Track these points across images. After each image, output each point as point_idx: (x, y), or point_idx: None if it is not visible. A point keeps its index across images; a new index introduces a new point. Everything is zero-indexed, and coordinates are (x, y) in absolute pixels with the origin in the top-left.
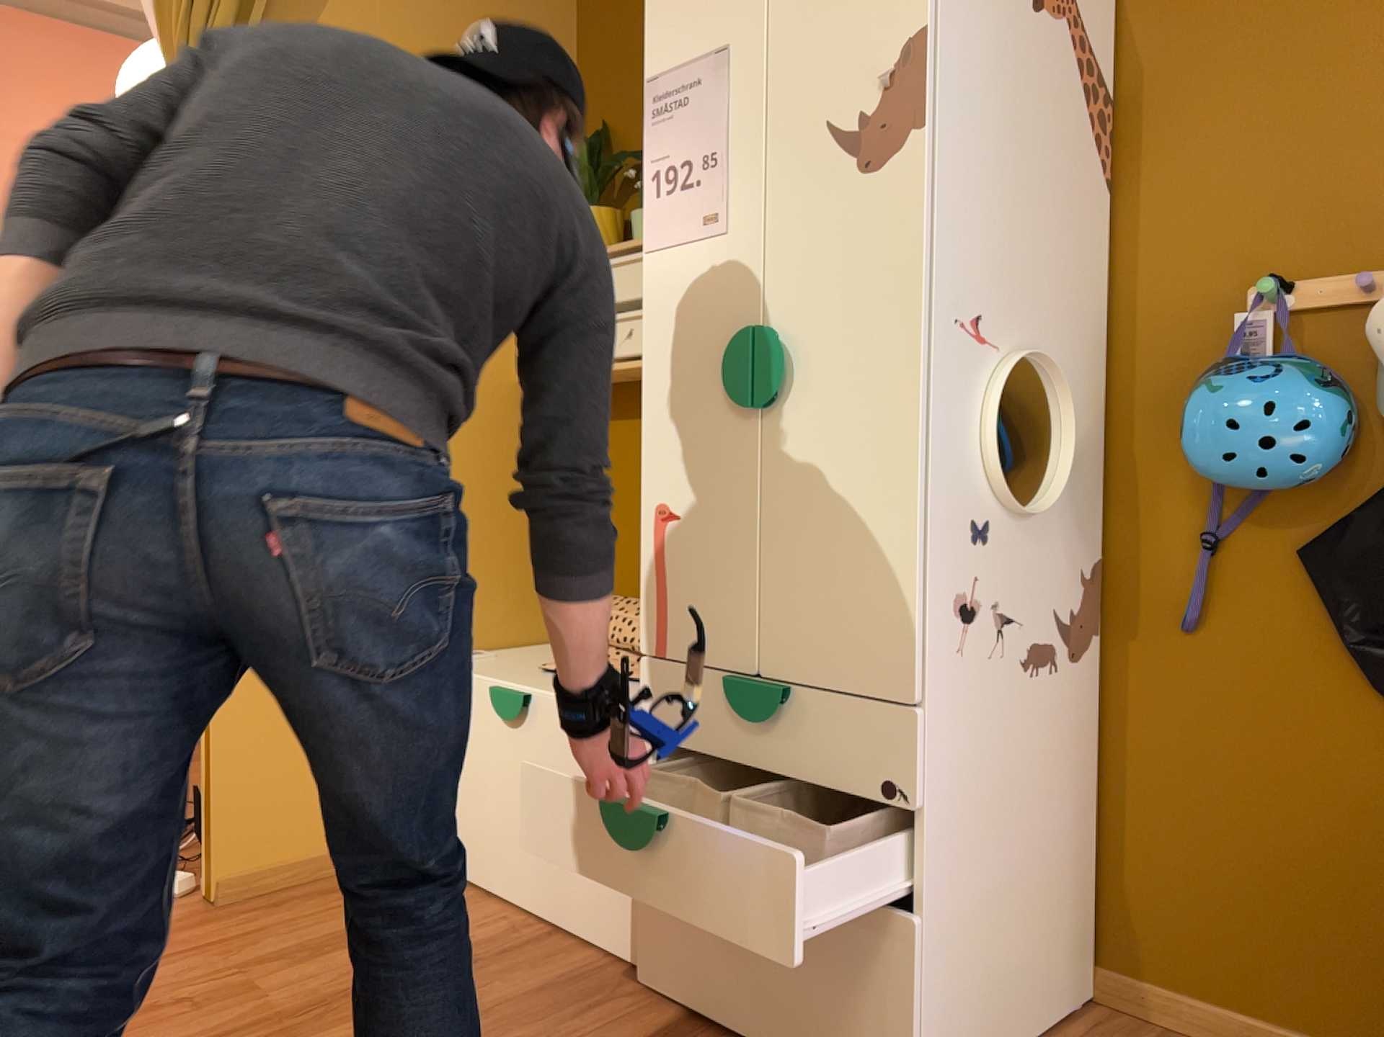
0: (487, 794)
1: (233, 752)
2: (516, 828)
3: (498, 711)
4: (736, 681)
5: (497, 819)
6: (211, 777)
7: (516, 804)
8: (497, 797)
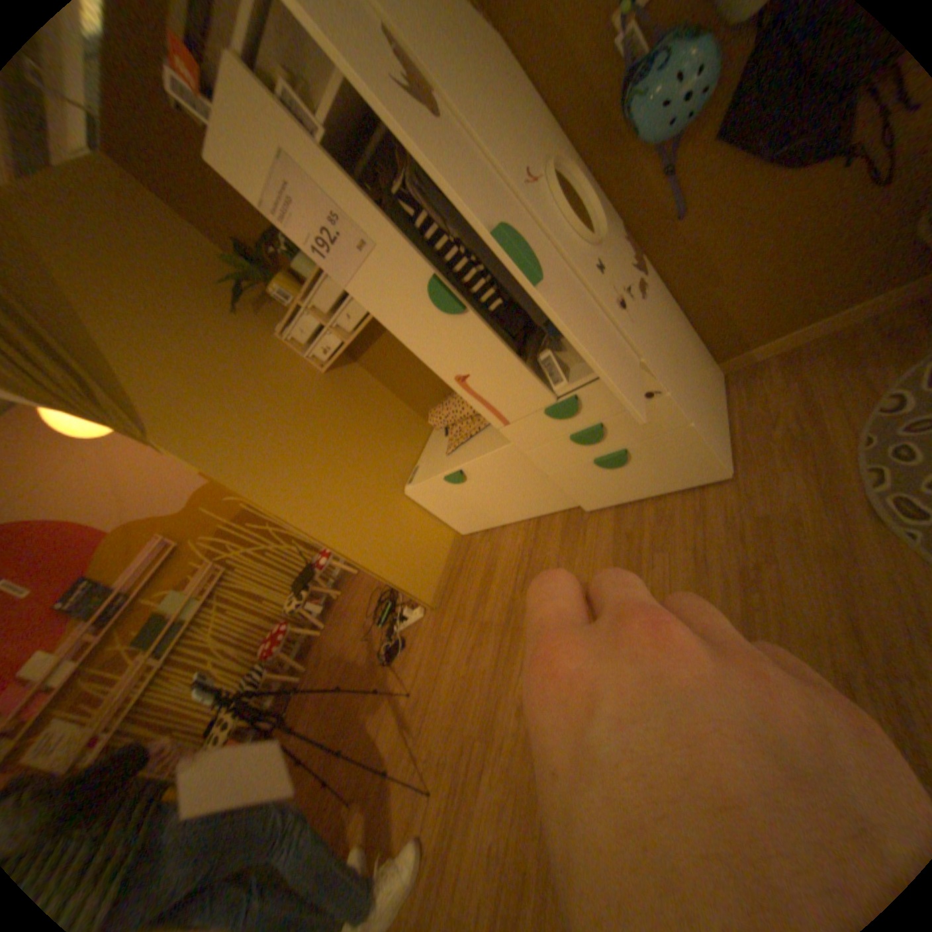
0: (475, 502)
1: (394, 571)
2: (495, 503)
3: (455, 481)
4: (550, 408)
5: (486, 506)
6: (397, 583)
7: (489, 498)
8: (479, 501)
